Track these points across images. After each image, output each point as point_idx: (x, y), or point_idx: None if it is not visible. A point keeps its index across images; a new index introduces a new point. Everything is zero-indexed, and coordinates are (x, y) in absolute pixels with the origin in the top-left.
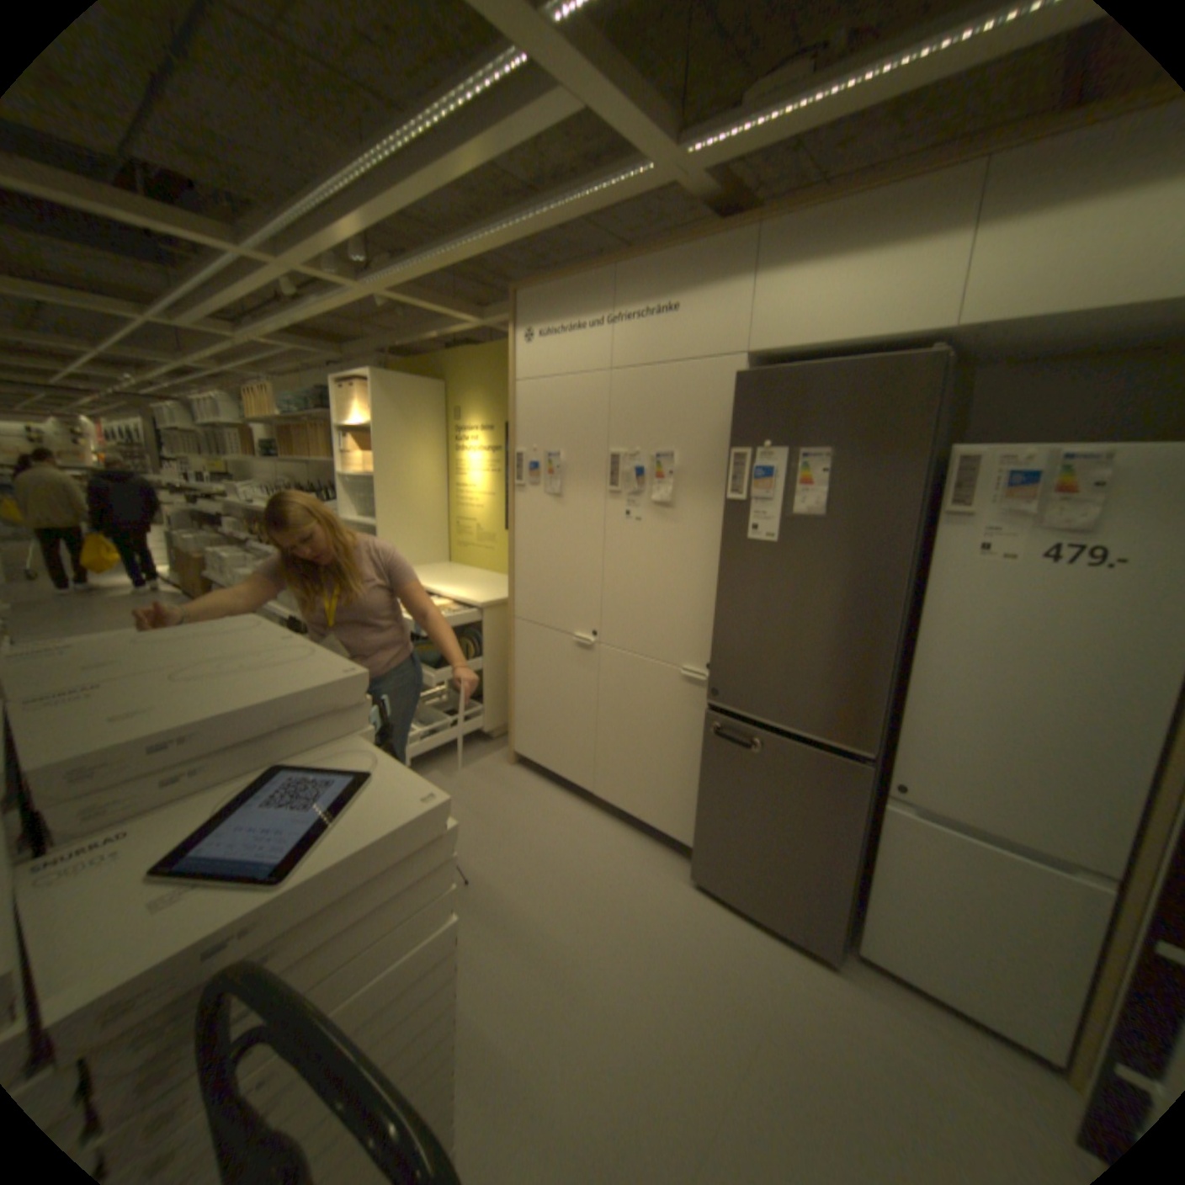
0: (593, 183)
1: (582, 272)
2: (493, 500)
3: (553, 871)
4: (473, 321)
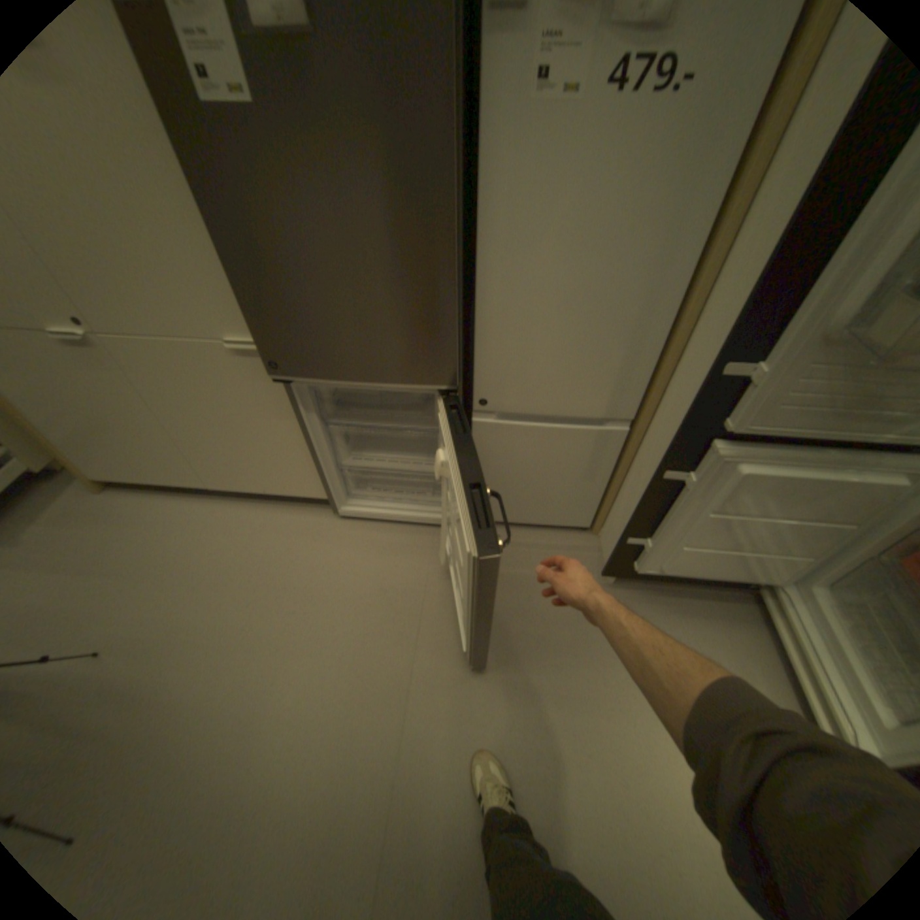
0: None
1: None
2: None
3: (194, 586)
4: None
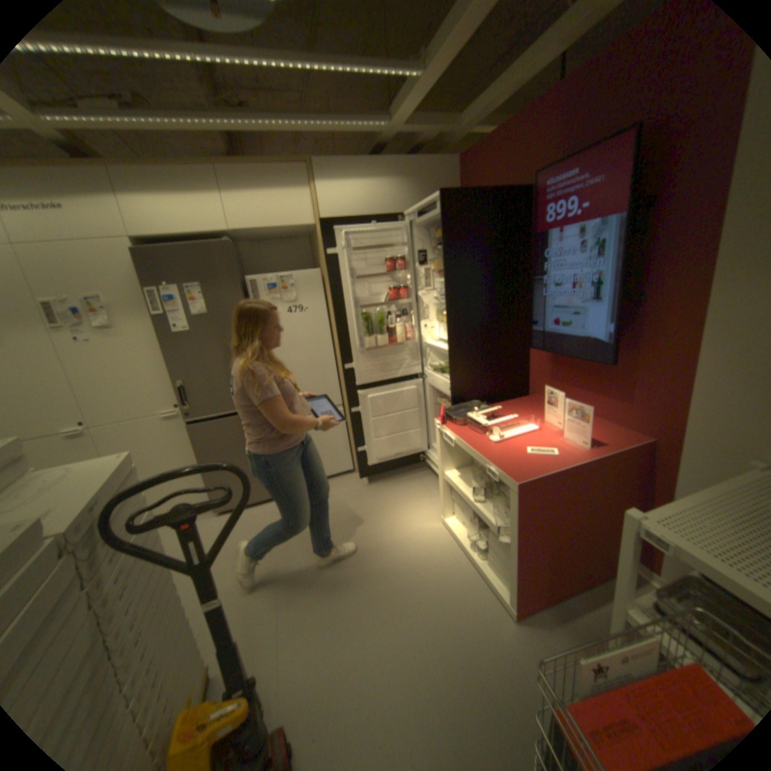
0: None
1: None
2: None
3: None
4: None
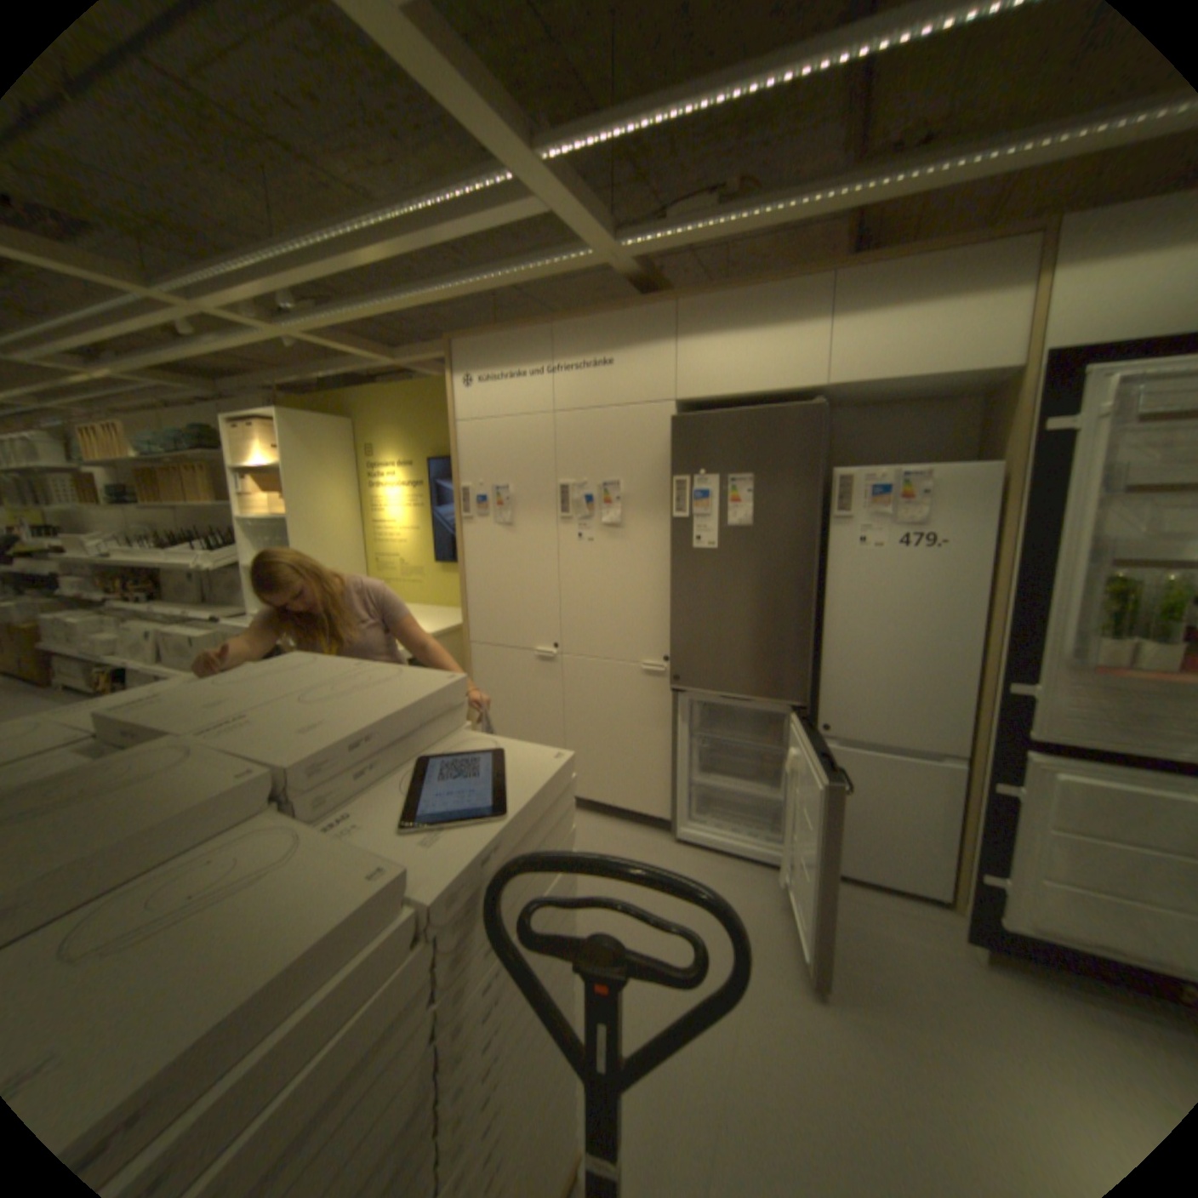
0: (537, 259)
1: (520, 327)
2: (417, 533)
3: None
4: (385, 360)
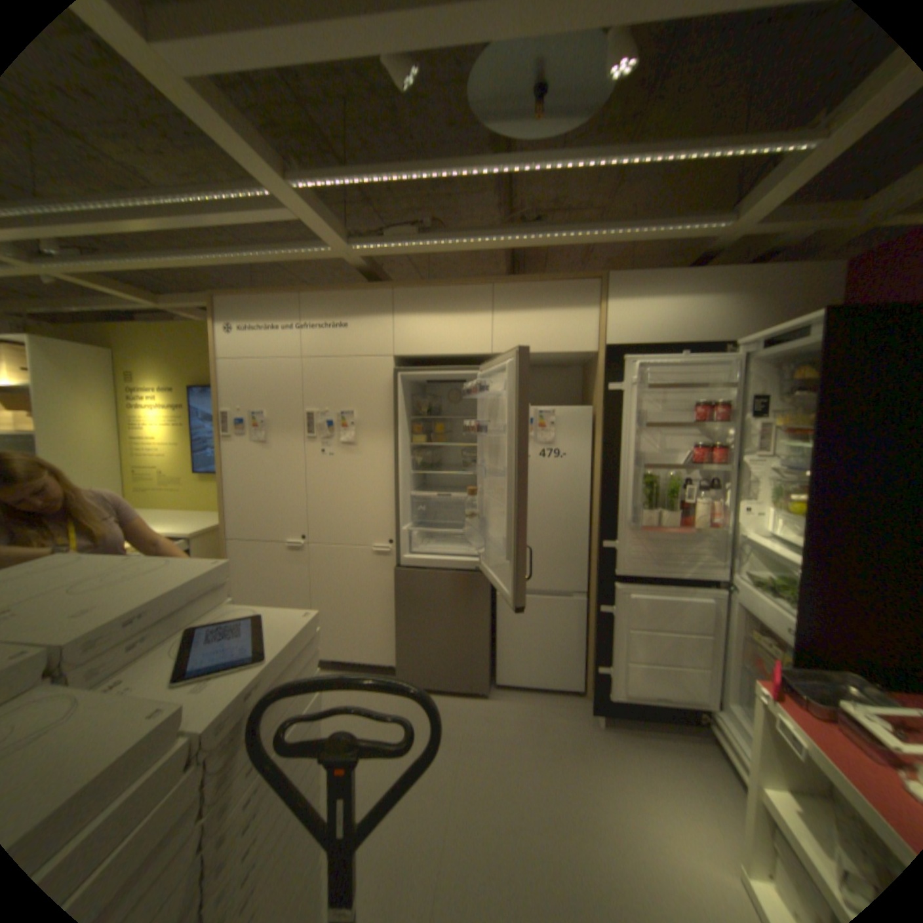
0: (288, 248)
1: (274, 293)
2: (175, 448)
3: None
4: (149, 304)
